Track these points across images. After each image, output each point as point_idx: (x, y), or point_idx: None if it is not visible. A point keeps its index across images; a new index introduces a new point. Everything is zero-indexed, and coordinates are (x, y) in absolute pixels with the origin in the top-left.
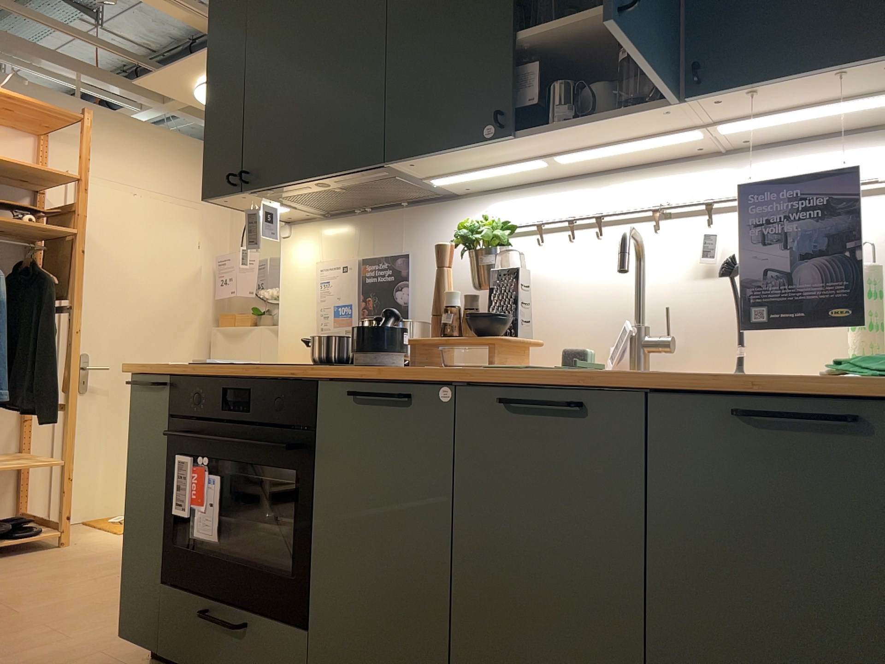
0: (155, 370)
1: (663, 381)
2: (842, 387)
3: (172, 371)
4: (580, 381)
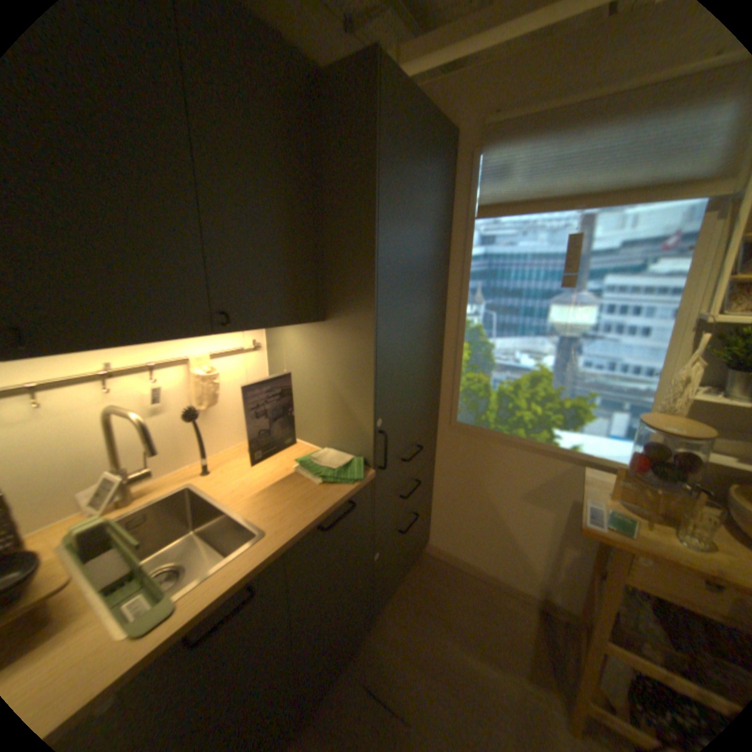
0: None
1: (294, 541)
2: (349, 496)
3: None
4: (246, 578)
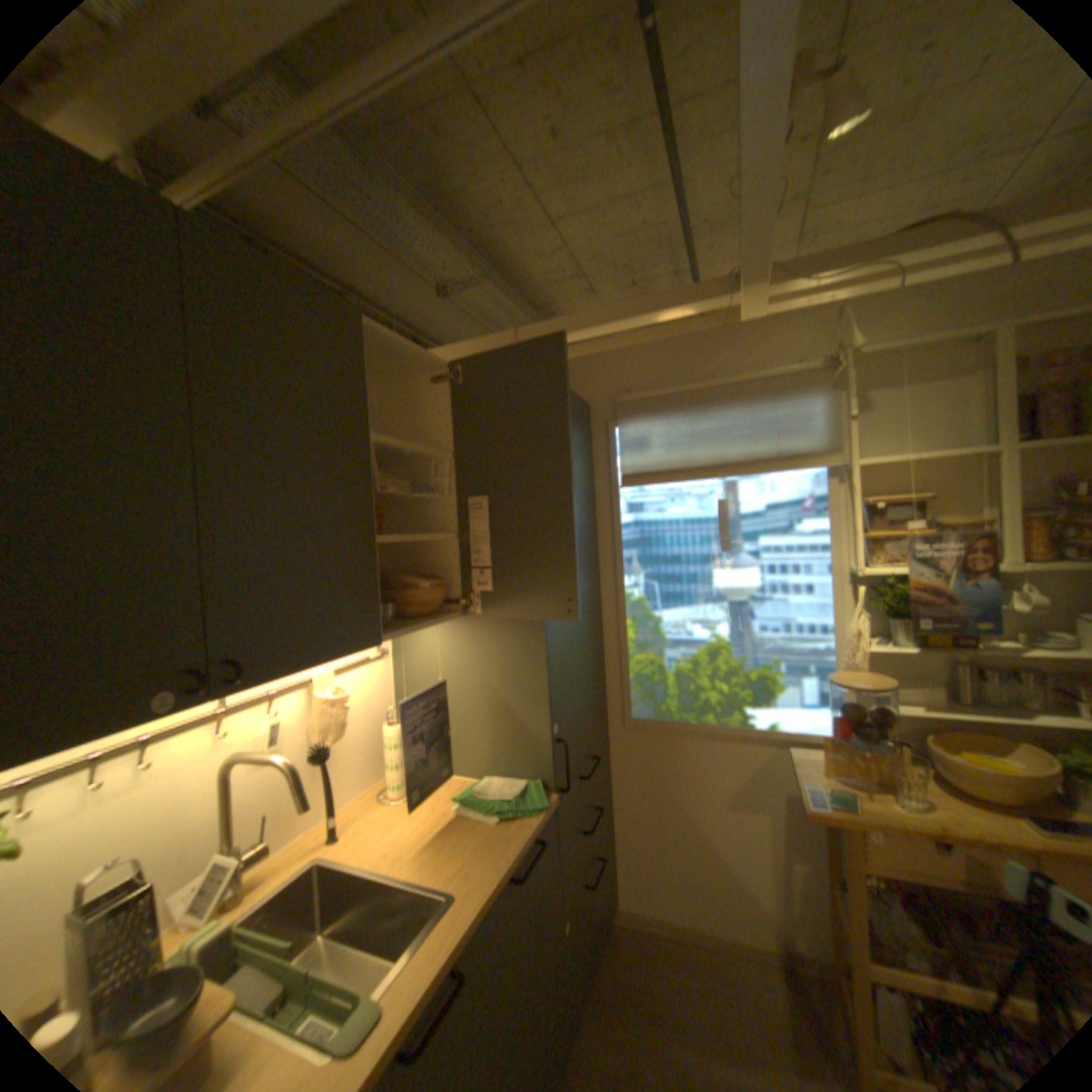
0: None
1: (494, 898)
2: (539, 832)
3: None
4: (454, 955)
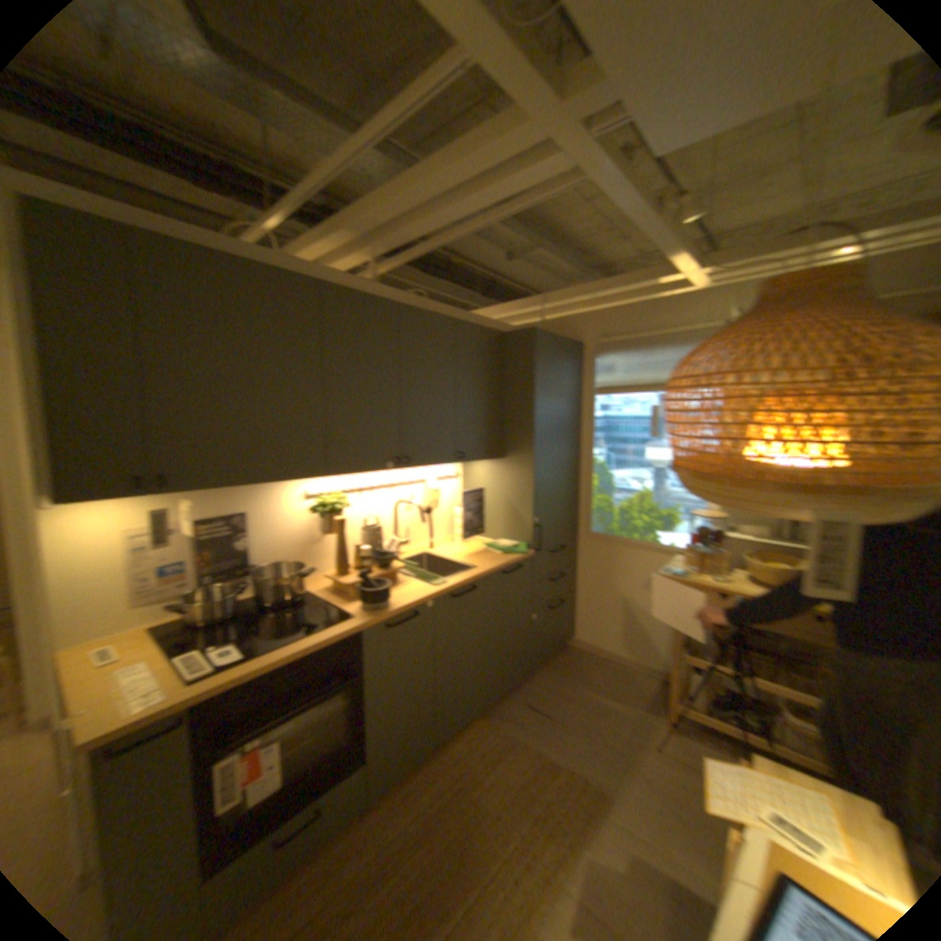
0: (161, 715)
1: (491, 571)
2: (517, 560)
3: (183, 702)
4: (472, 579)
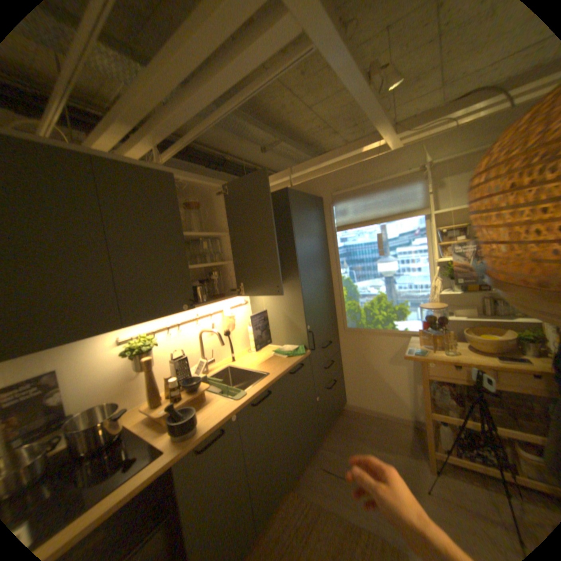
0: None
1: (282, 375)
2: (300, 360)
3: None
4: (268, 386)
